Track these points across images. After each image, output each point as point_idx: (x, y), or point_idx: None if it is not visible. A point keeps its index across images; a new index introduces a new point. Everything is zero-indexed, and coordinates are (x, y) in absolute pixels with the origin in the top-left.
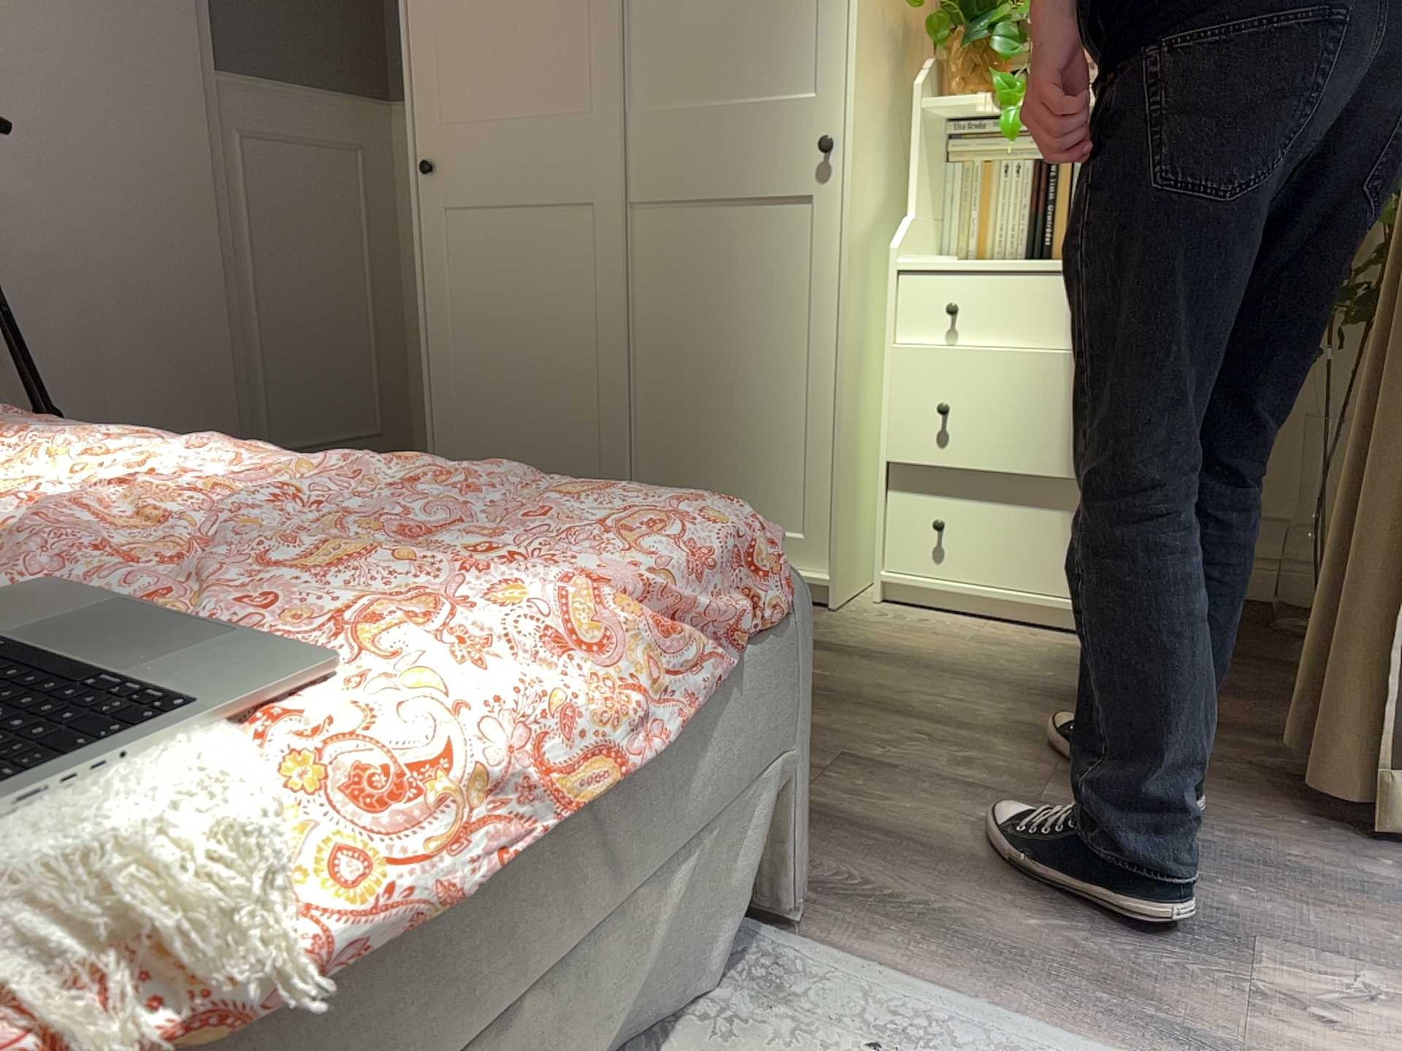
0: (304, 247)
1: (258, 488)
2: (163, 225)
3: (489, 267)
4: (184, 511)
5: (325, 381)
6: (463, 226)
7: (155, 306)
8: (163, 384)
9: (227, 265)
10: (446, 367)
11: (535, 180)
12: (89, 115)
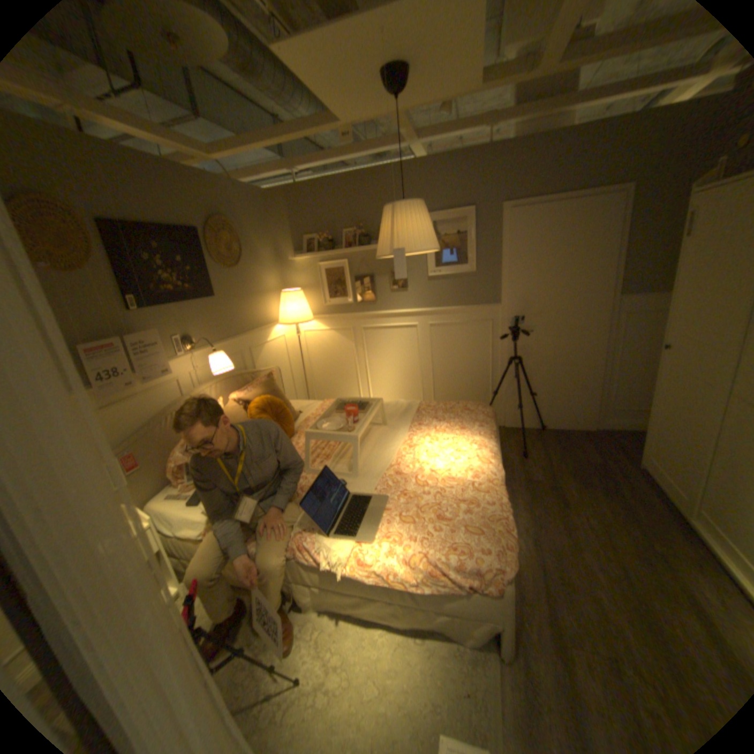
0: (646, 348)
1: (454, 482)
2: (584, 345)
3: (678, 391)
4: (441, 480)
5: (644, 392)
6: (674, 372)
7: (576, 367)
8: (573, 388)
9: (608, 355)
10: (658, 416)
11: (699, 369)
12: (566, 317)
